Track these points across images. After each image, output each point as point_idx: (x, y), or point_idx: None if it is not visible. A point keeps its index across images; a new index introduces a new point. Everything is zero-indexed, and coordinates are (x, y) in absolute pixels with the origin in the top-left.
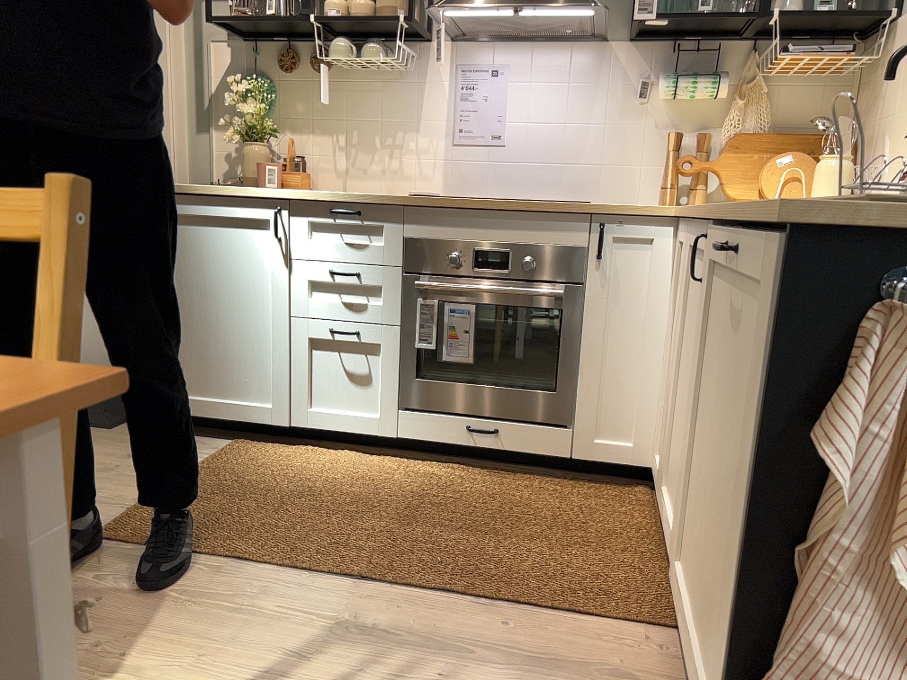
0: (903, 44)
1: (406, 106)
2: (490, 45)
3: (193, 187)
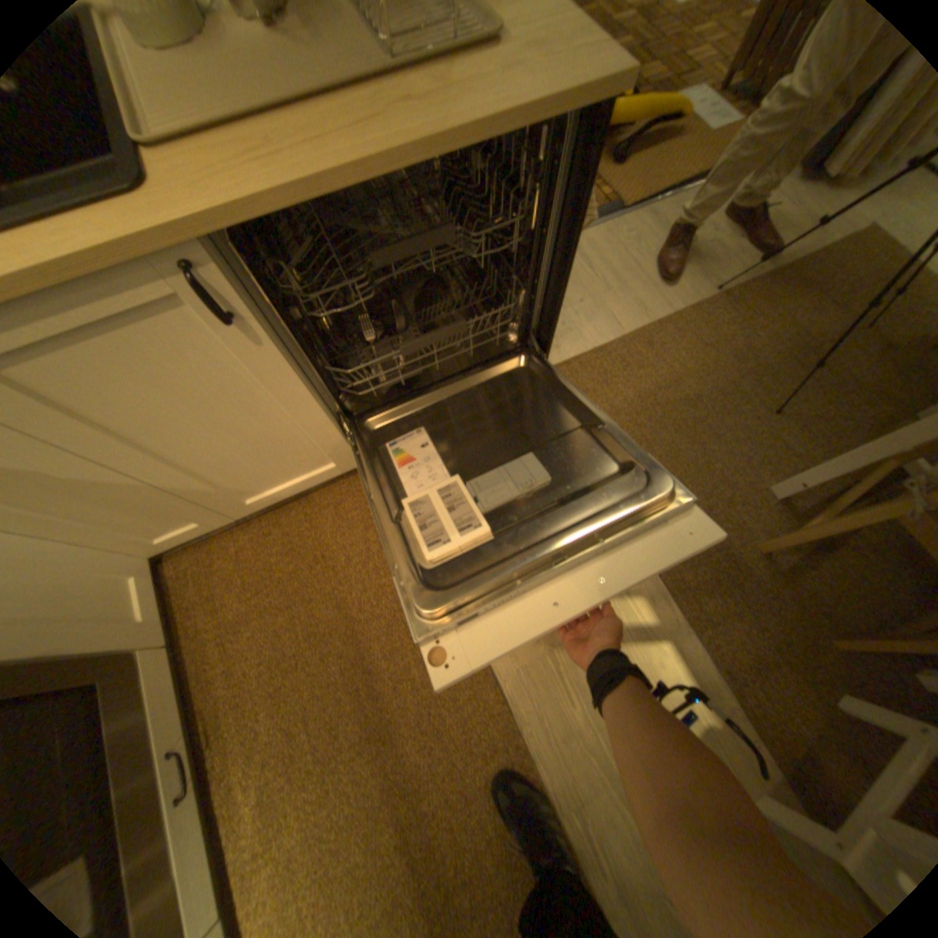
0: None
1: None
2: None
3: None
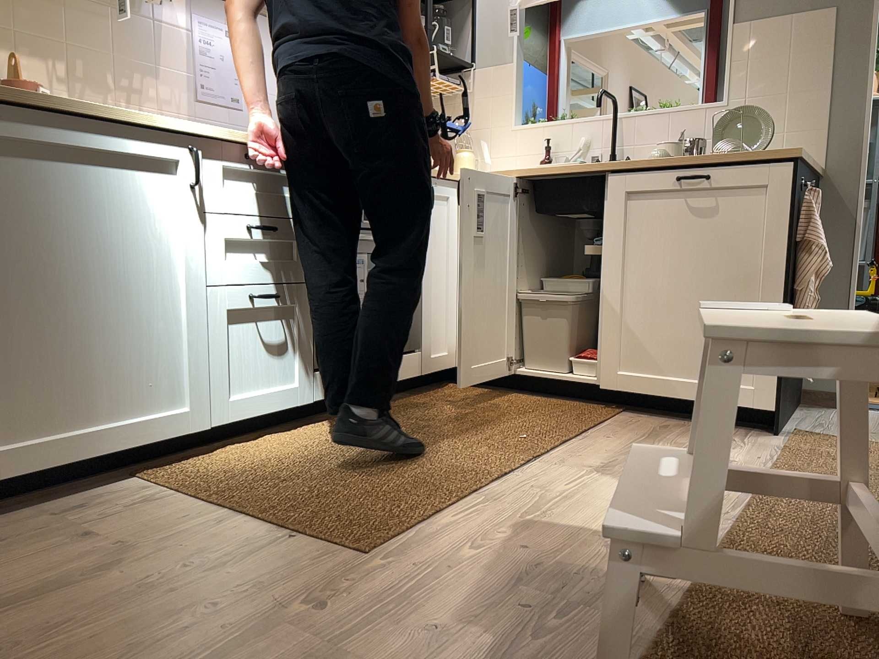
0: (493, 85)
1: (144, 45)
2: (214, 2)
3: (48, 100)
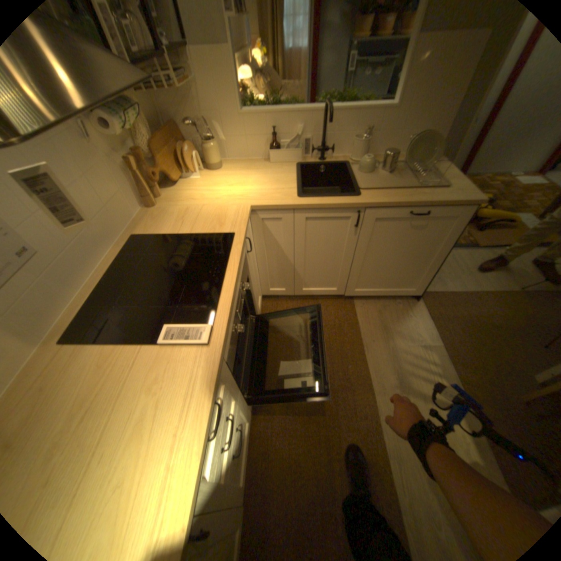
0: (210, 64)
1: None
2: None
3: None
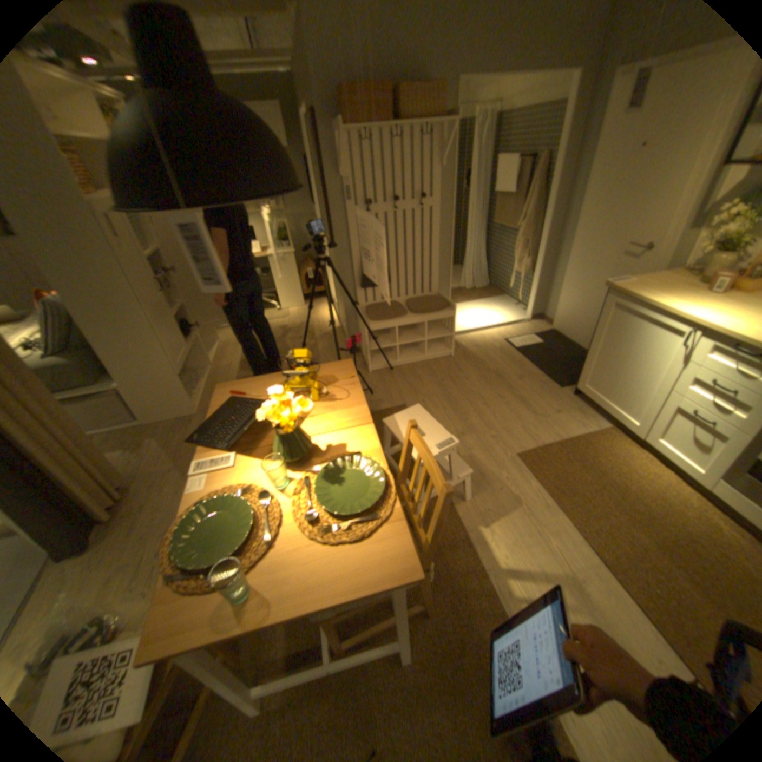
0: None
1: None
2: None
3: (647, 294)
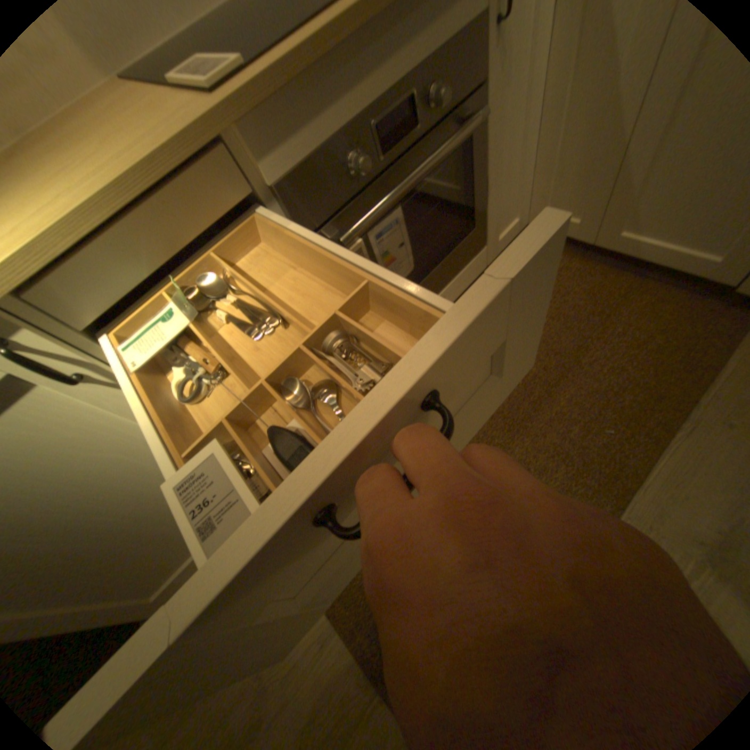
0: None
1: None
2: None
3: None
